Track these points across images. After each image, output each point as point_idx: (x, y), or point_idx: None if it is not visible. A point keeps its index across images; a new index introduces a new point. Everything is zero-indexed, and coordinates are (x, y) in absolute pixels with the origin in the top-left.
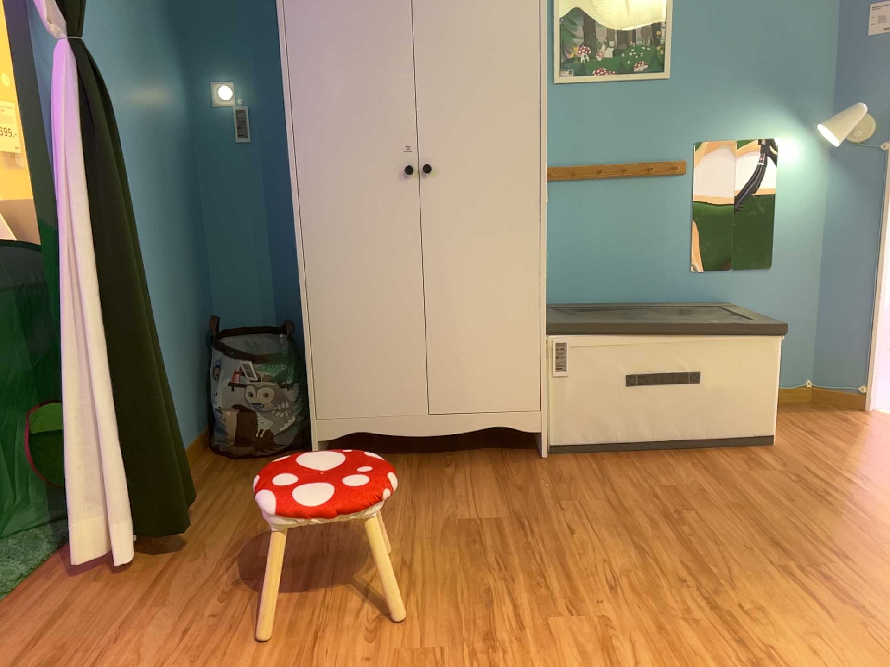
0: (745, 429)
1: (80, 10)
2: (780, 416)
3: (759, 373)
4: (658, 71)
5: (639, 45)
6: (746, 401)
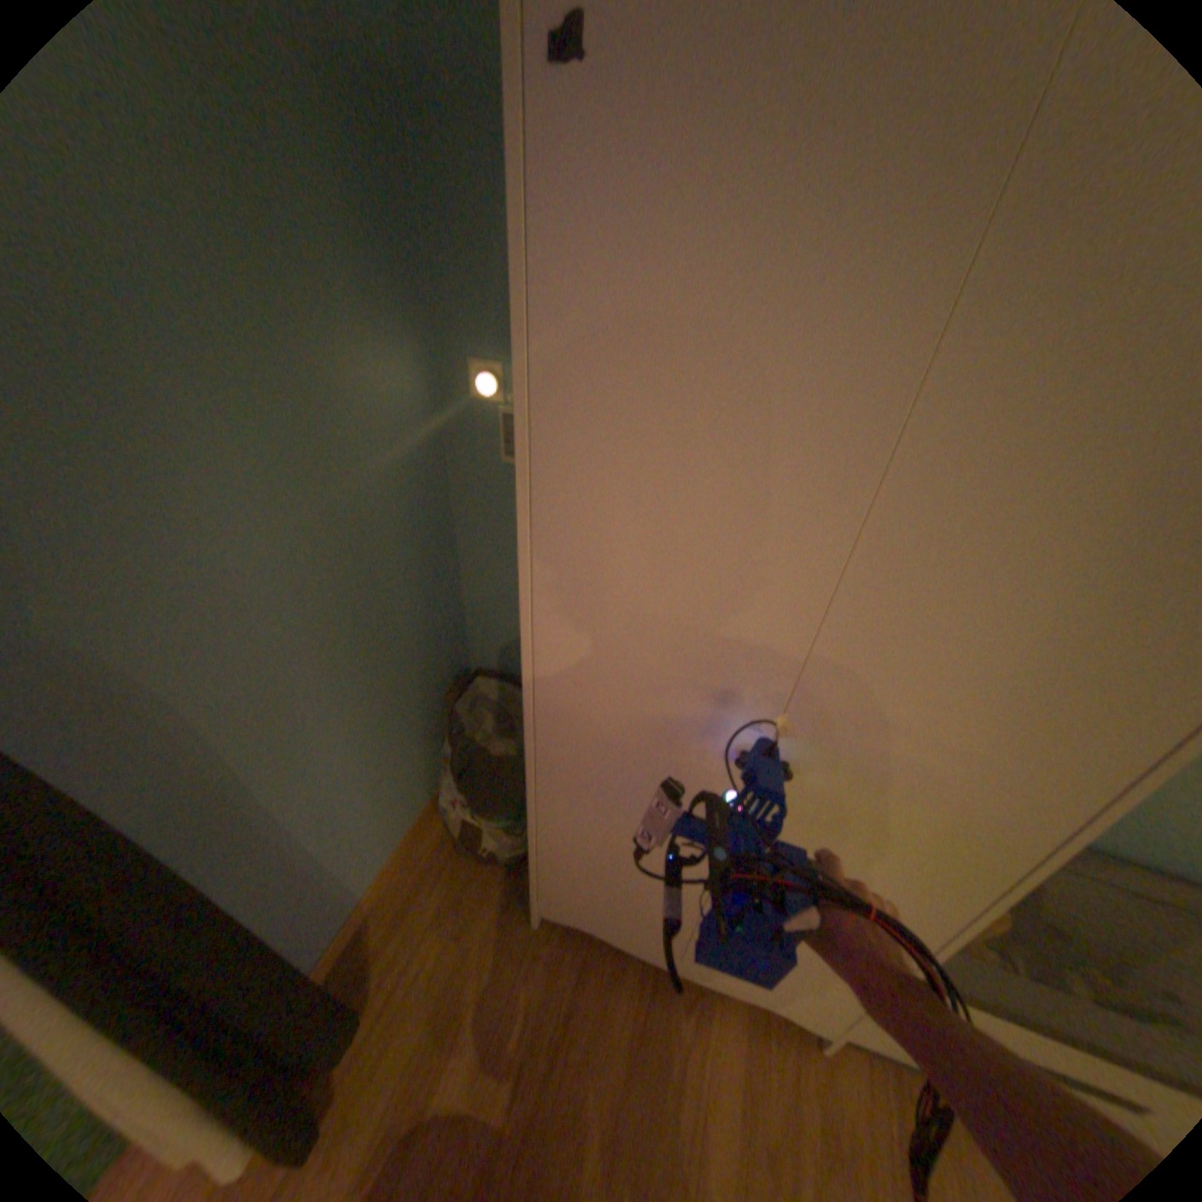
0: None
1: None
2: None
3: None
4: None
5: None
6: None
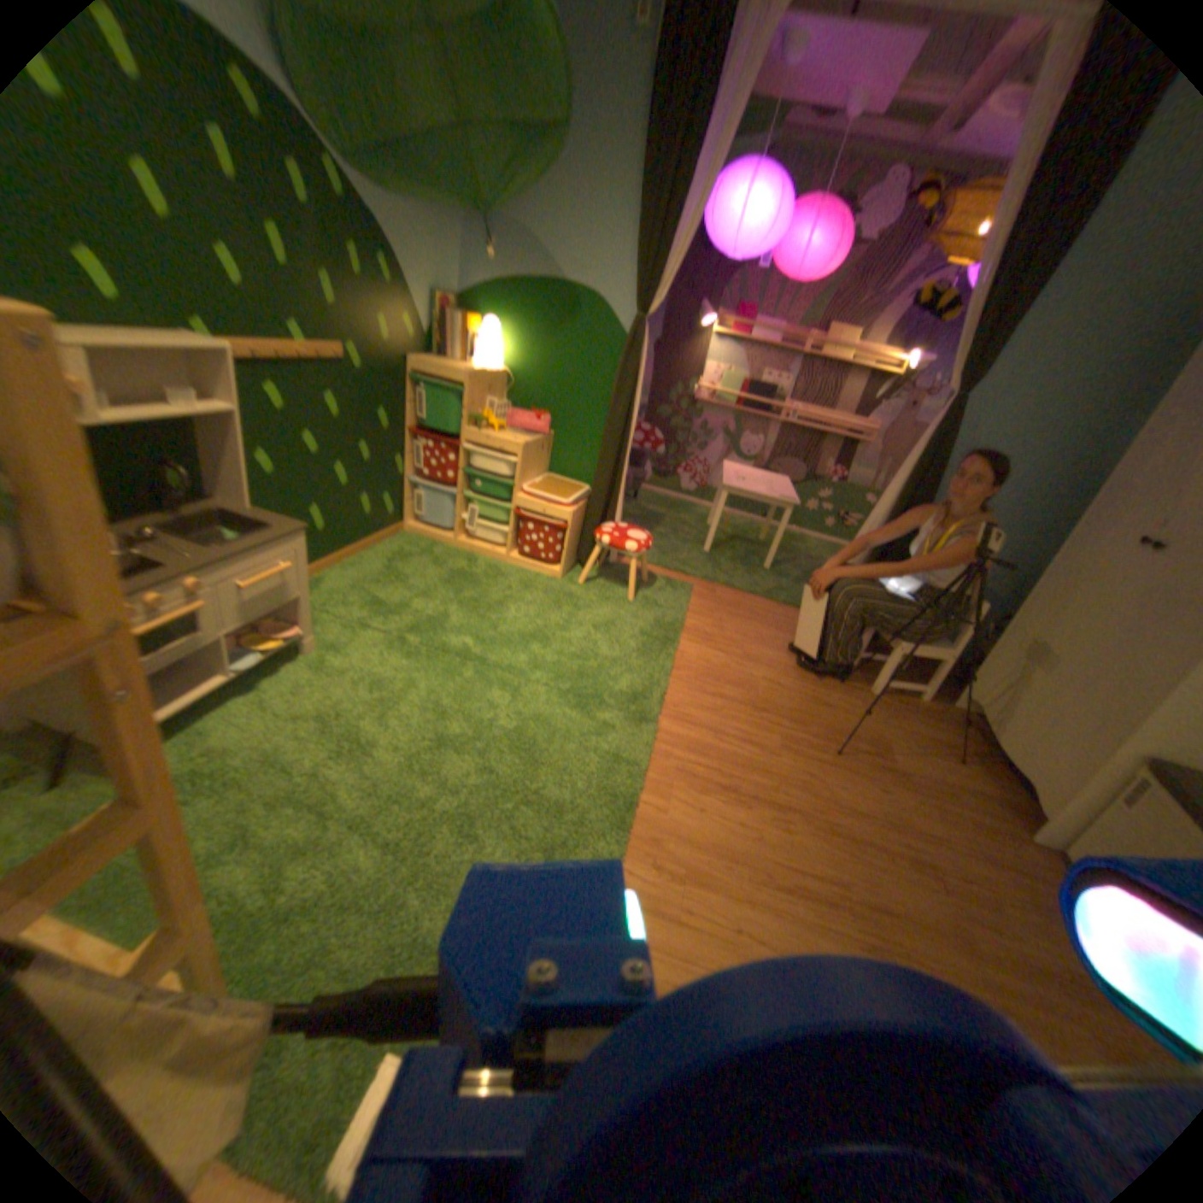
0: None
1: (974, 379)
2: None
3: None
4: None
5: None
6: None
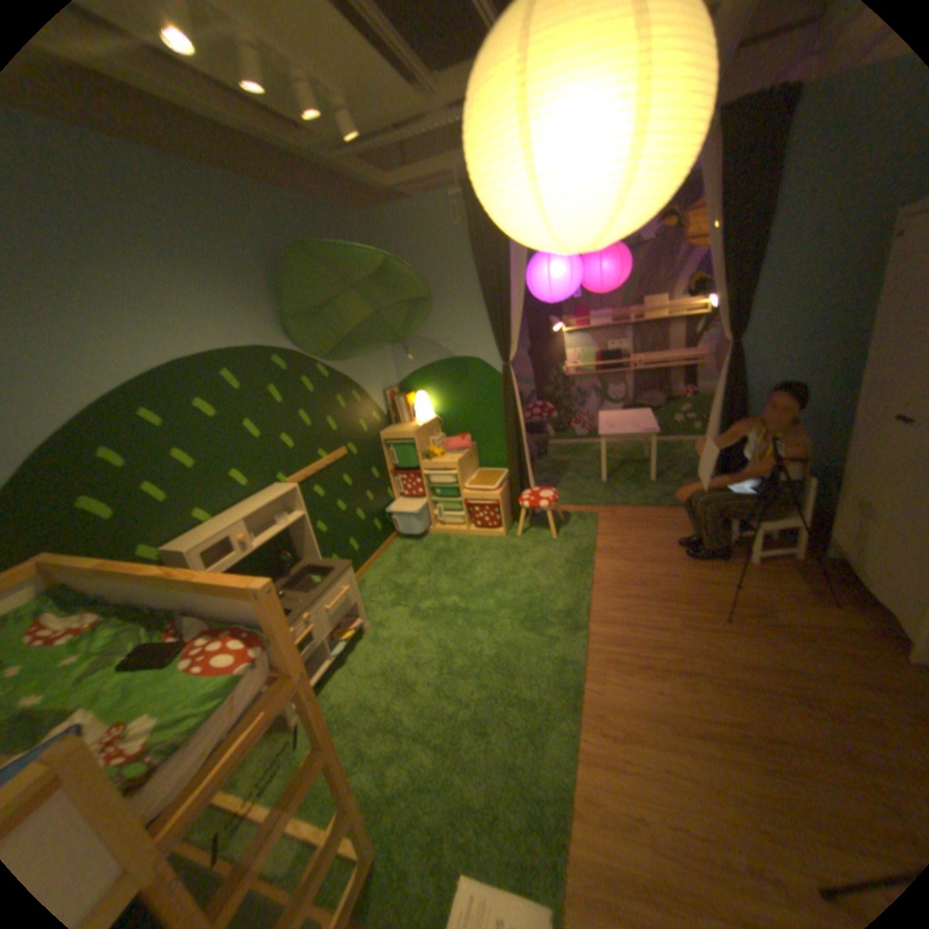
0: None
1: (742, 328)
2: None
3: None
4: None
5: None
6: None
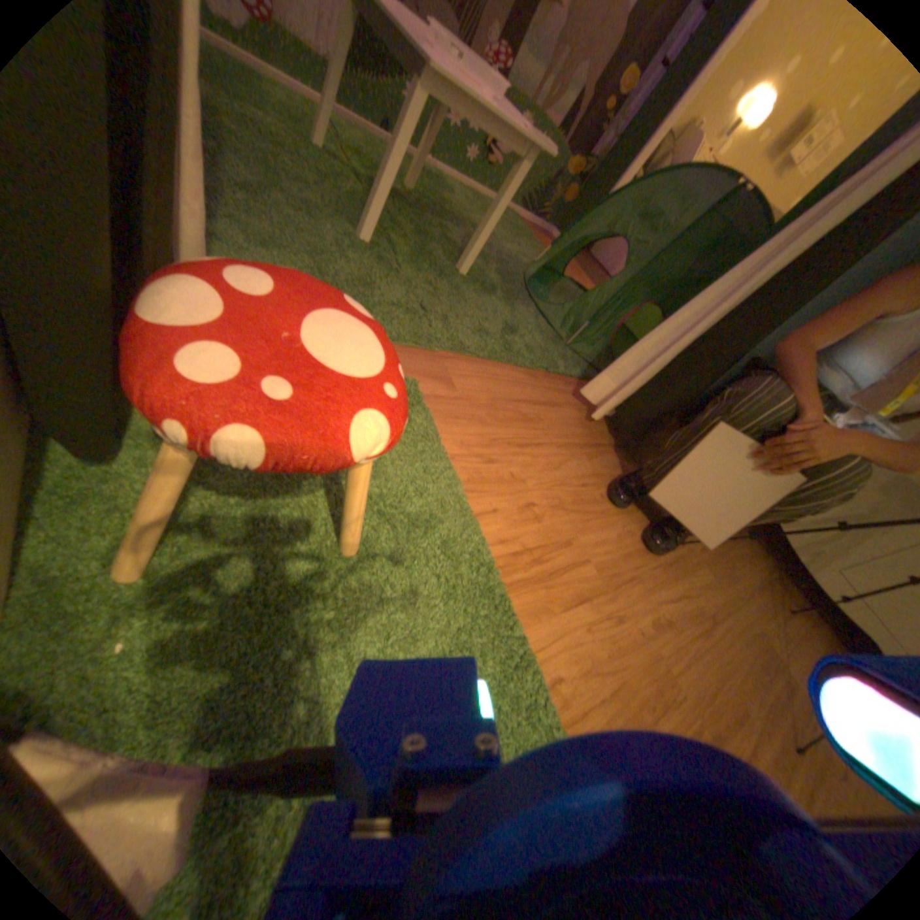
0: None
1: None
2: None
3: None
4: None
5: None
6: None
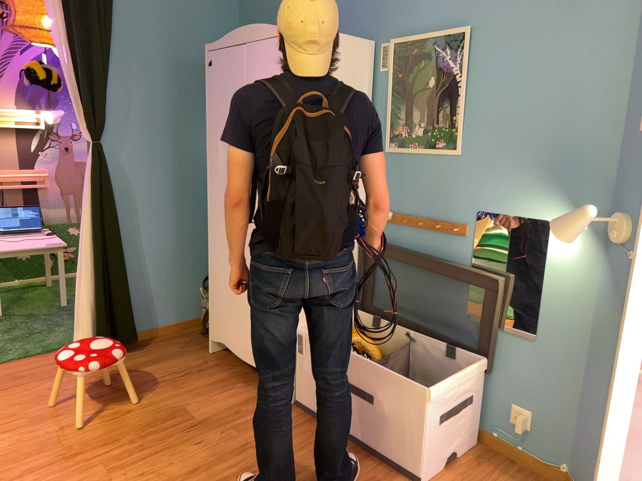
0: (404, 460)
1: (101, 127)
2: (496, 477)
3: (415, 420)
4: (452, 149)
5: (441, 126)
6: (406, 438)
